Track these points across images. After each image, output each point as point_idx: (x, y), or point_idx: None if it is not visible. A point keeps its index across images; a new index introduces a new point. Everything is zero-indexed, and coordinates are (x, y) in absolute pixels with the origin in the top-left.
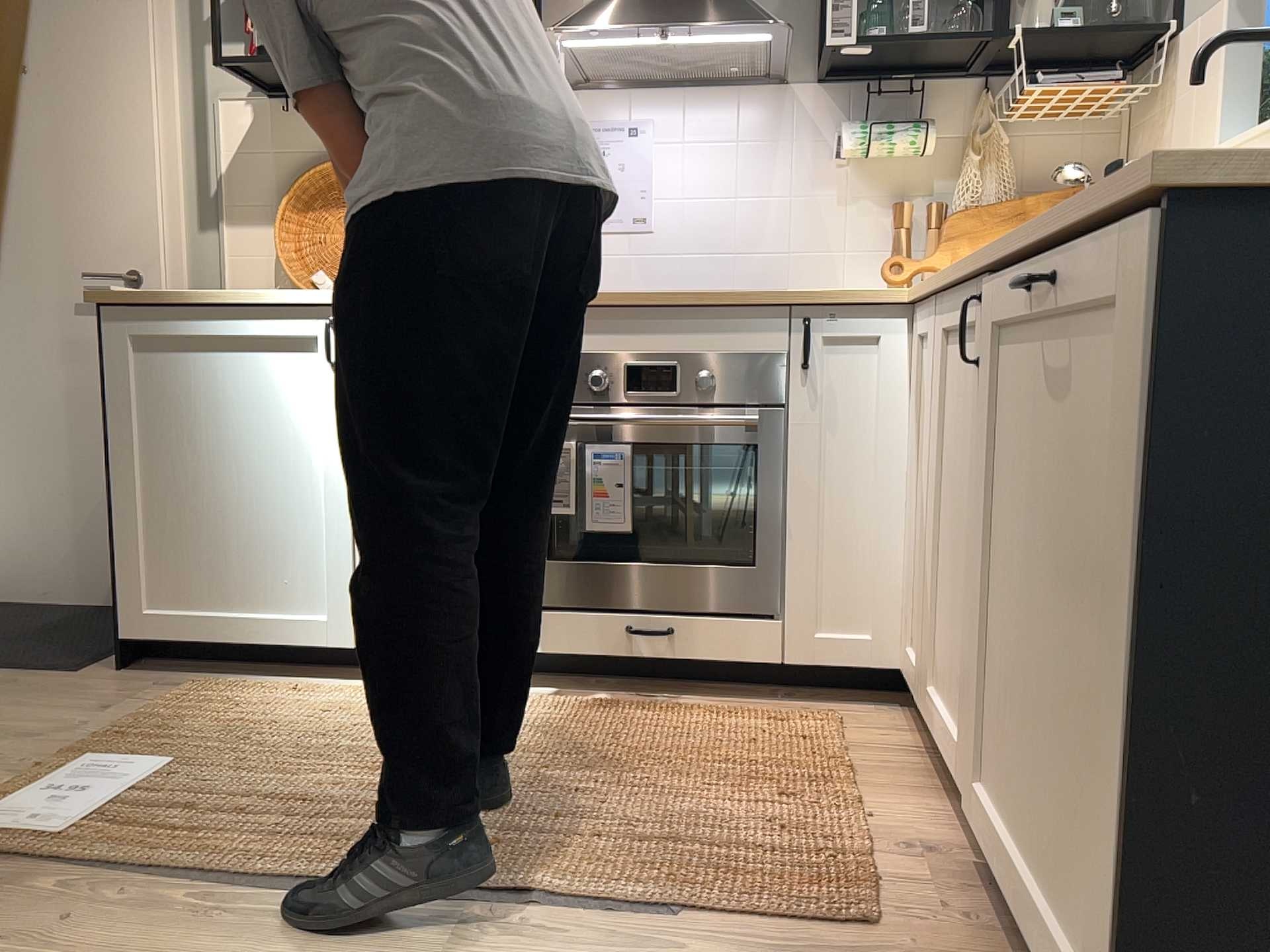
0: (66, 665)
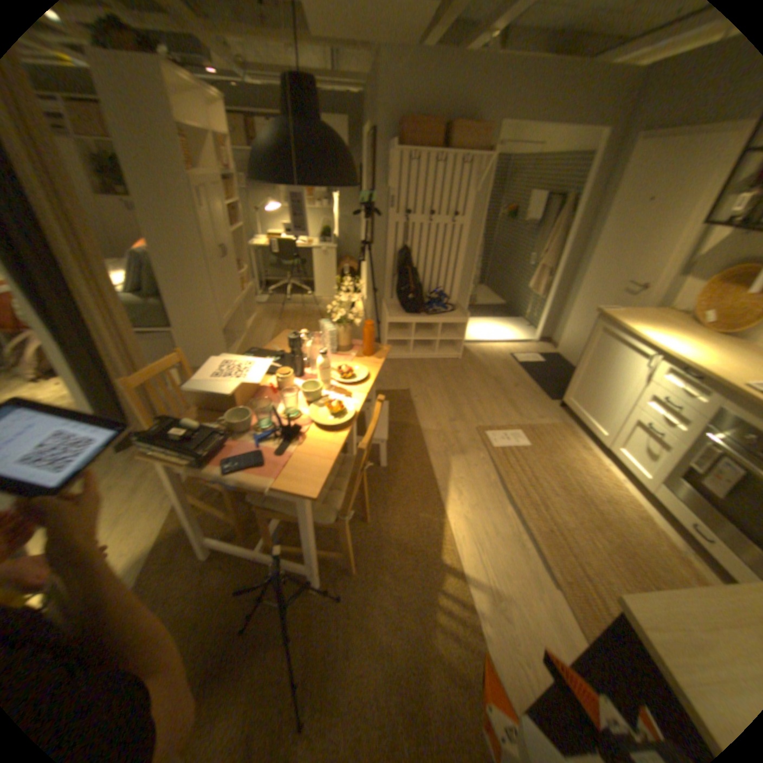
0: (552, 396)
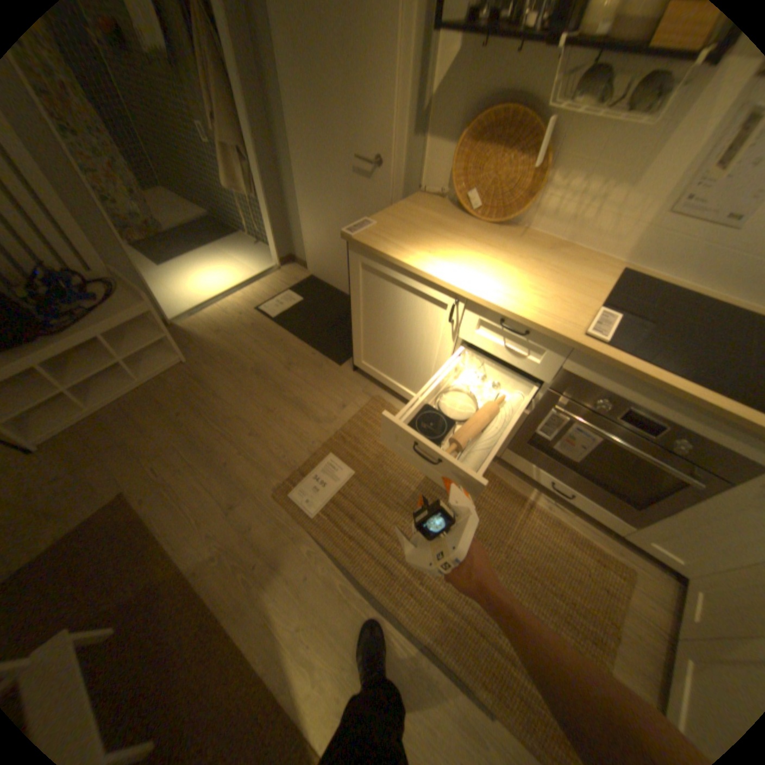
0: (338, 359)
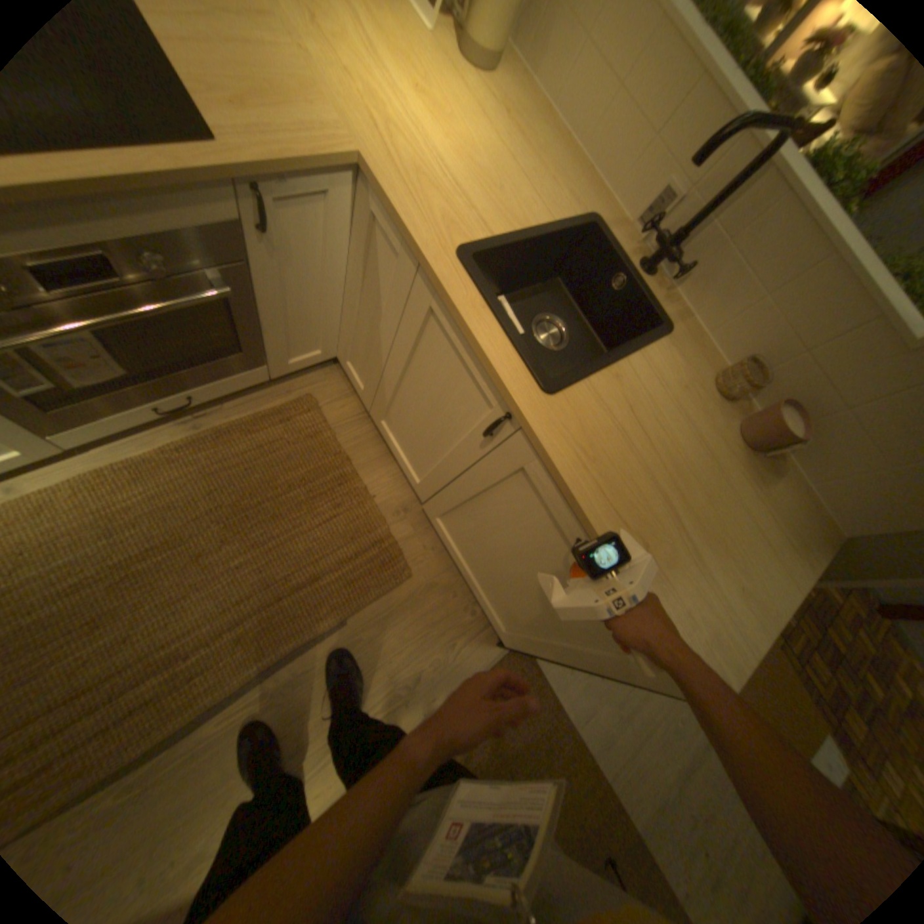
0: None
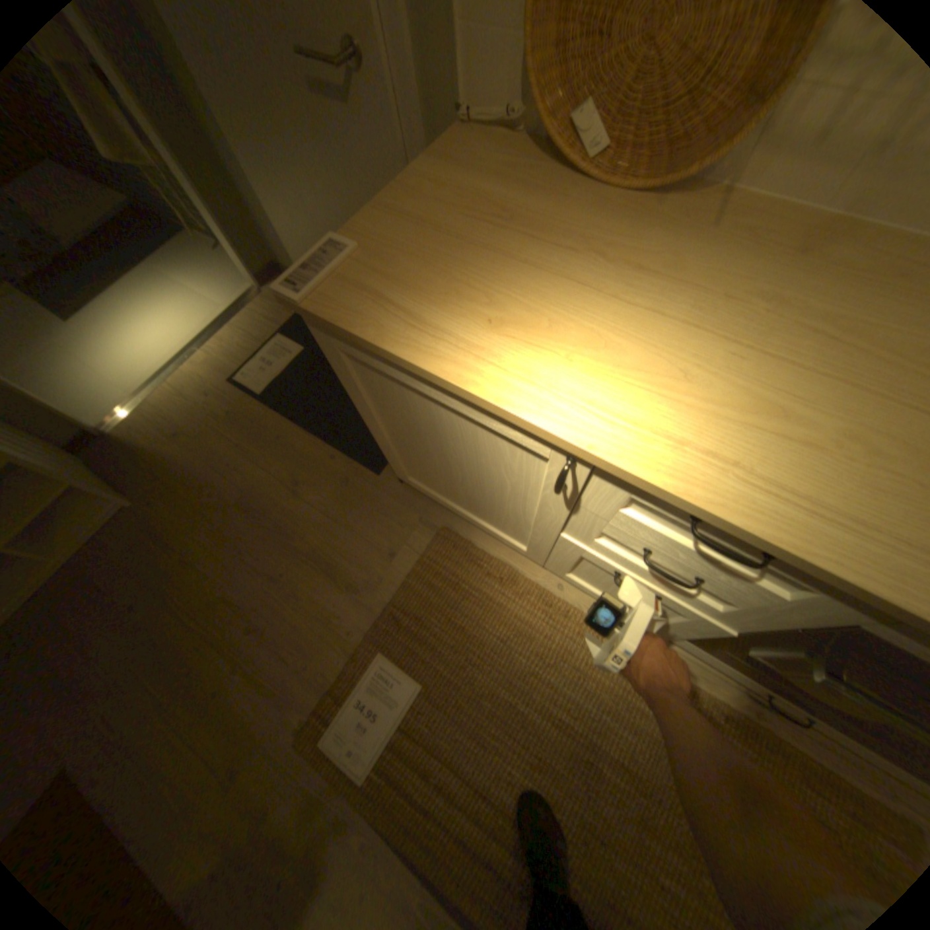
0: (374, 460)
